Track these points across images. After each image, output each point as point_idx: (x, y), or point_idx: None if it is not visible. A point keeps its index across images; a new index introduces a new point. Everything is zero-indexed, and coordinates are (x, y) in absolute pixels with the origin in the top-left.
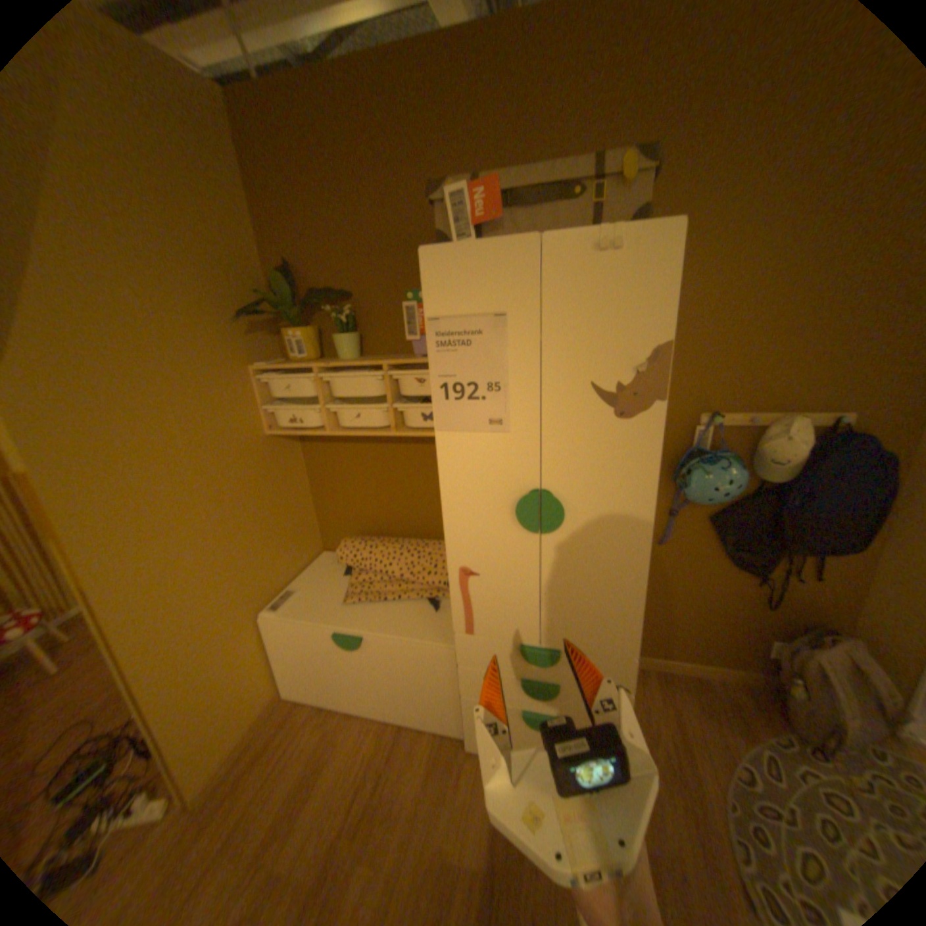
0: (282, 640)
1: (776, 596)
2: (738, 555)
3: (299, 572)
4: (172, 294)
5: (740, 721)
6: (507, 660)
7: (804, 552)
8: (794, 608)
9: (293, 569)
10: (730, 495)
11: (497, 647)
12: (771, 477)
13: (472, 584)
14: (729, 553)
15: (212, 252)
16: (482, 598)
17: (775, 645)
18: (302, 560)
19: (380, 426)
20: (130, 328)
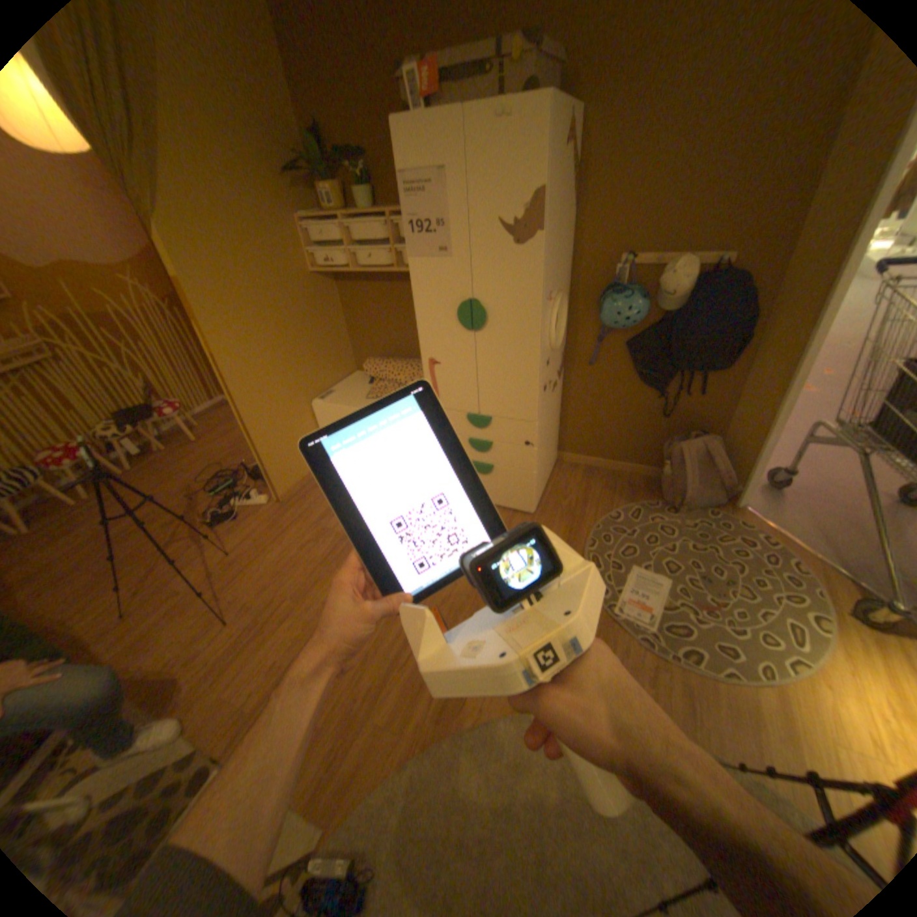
0: (327, 420)
1: (670, 408)
2: (643, 373)
3: (338, 382)
4: (237, 156)
5: (629, 493)
6: (460, 426)
7: (684, 368)
8: (683, 417)
9: (334, 378)
10: (629, 320)
11: (453, 417)
12: (670, 309)
13: (436, 372)
14: (637, 372)
15: (259, 118)
16: (443, 382)
17: (668, 446)
18: (340, 374)
19: (386, 265)
20: (215, 184)
